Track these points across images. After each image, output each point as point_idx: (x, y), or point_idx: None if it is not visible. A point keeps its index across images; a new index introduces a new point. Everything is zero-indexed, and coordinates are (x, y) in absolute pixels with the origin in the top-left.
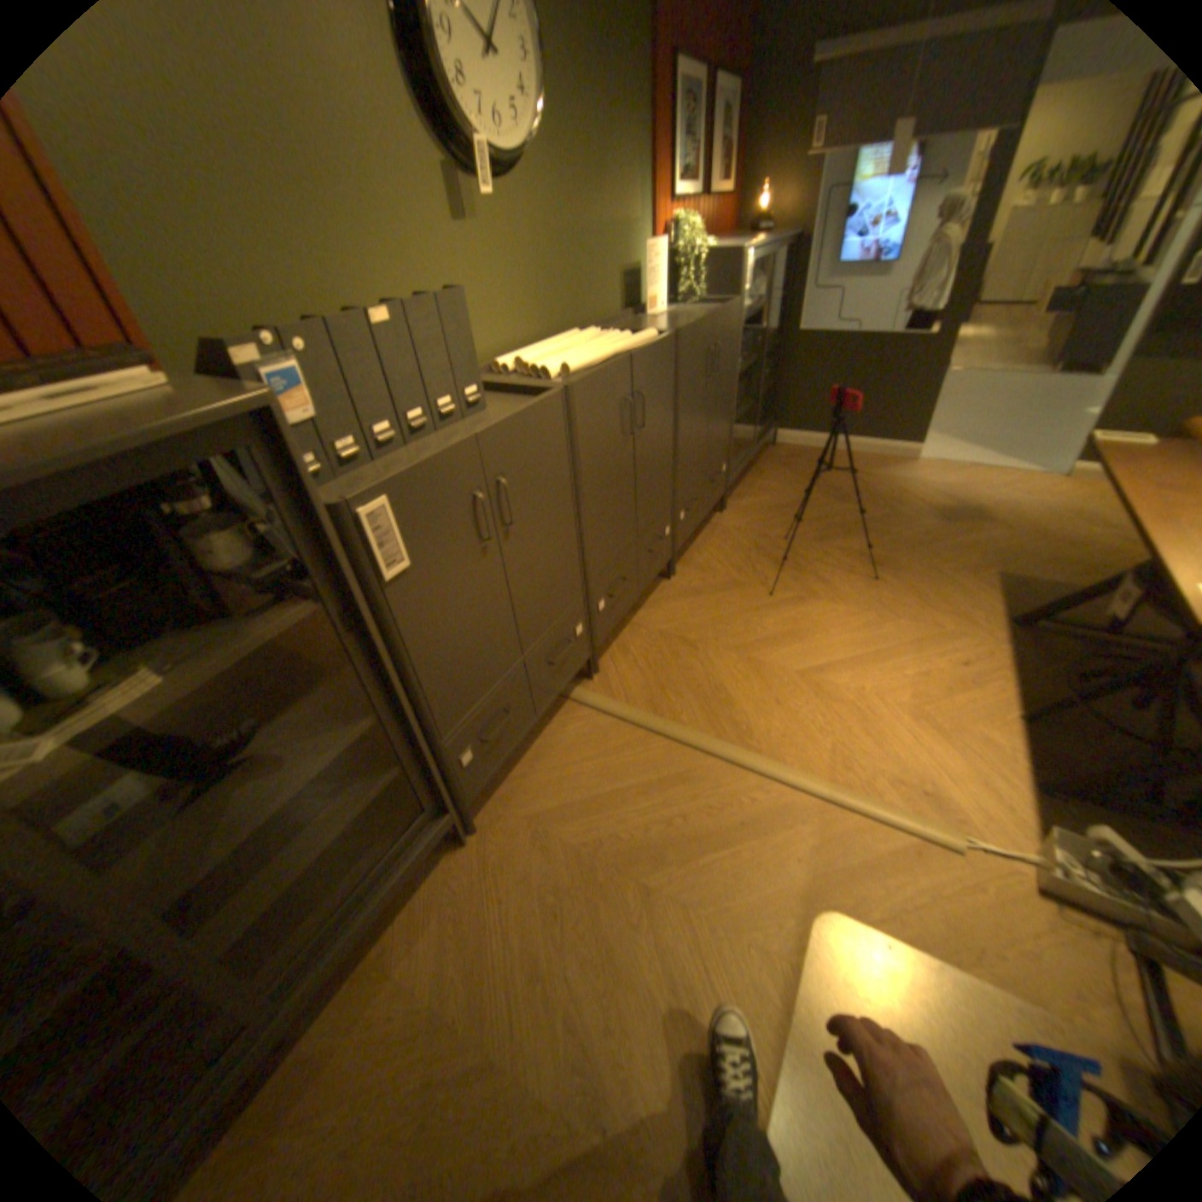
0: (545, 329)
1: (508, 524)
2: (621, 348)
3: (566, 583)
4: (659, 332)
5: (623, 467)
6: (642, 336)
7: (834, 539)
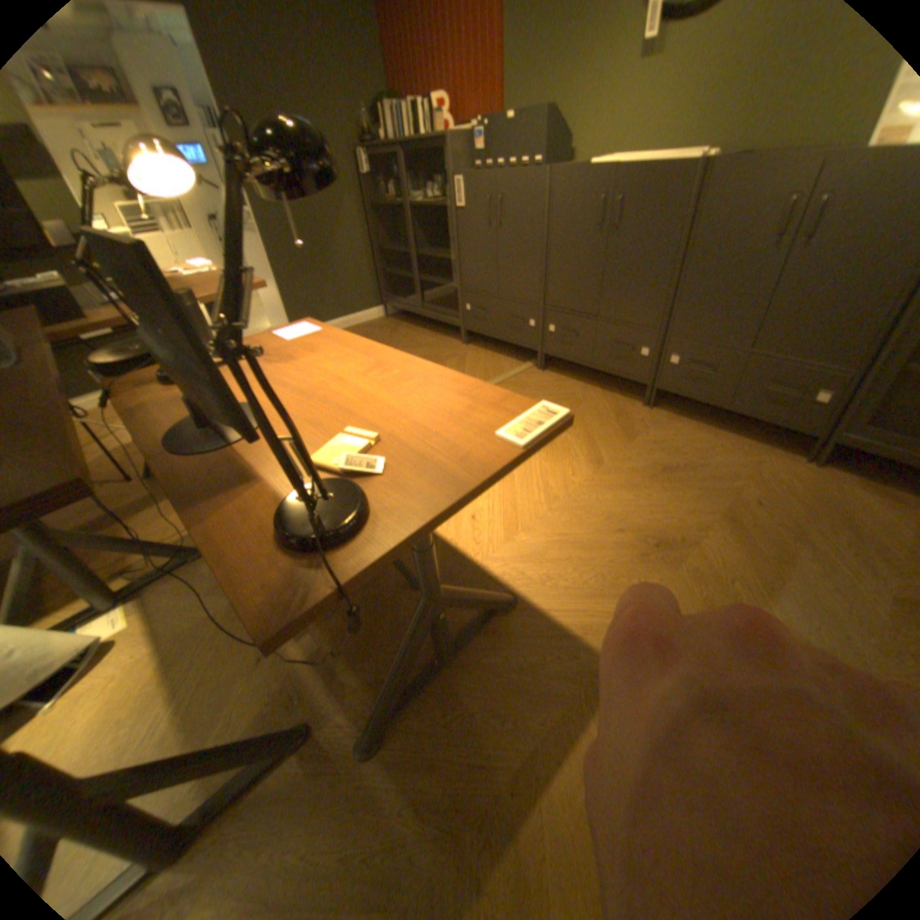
0: (703, 144)
1: (500, 220)
2: (643, 159)
3: (528, 284)
4: (711, 156)
5: (590, 246)
6: (679, 155)
7: (738, 536)
